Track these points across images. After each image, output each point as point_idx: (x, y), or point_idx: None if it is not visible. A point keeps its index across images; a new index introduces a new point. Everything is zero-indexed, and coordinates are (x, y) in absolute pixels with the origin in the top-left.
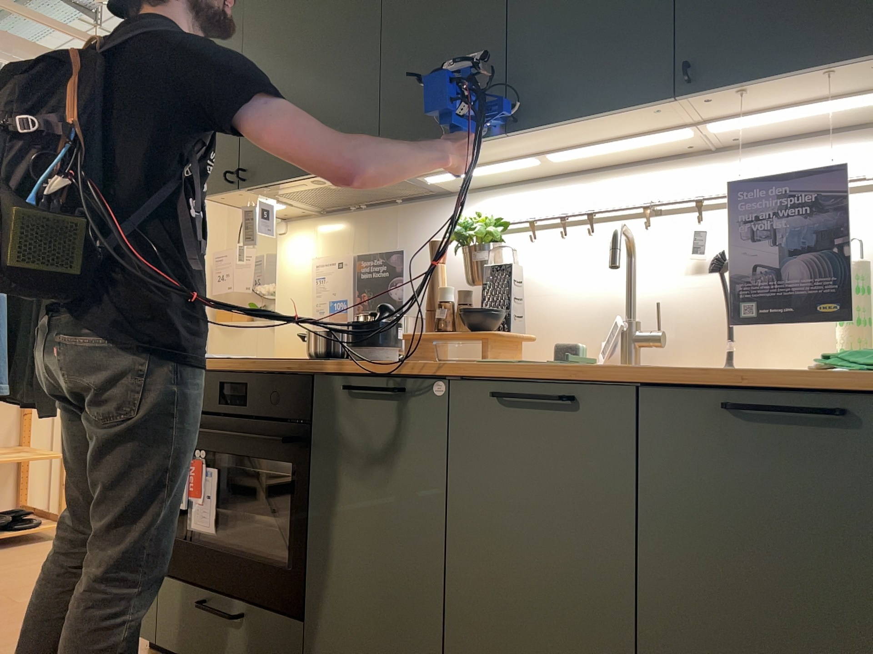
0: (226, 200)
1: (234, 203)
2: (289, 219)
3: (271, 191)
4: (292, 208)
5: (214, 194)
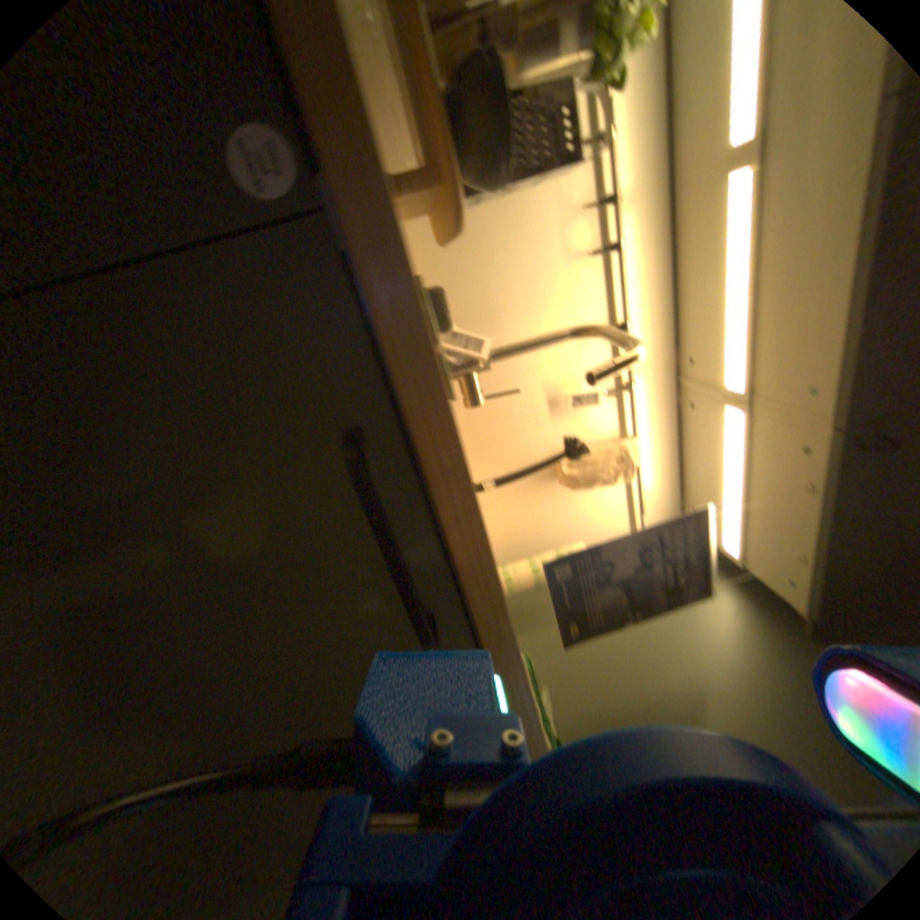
0: None
1: None
2: None
3: None
4: None
5: None
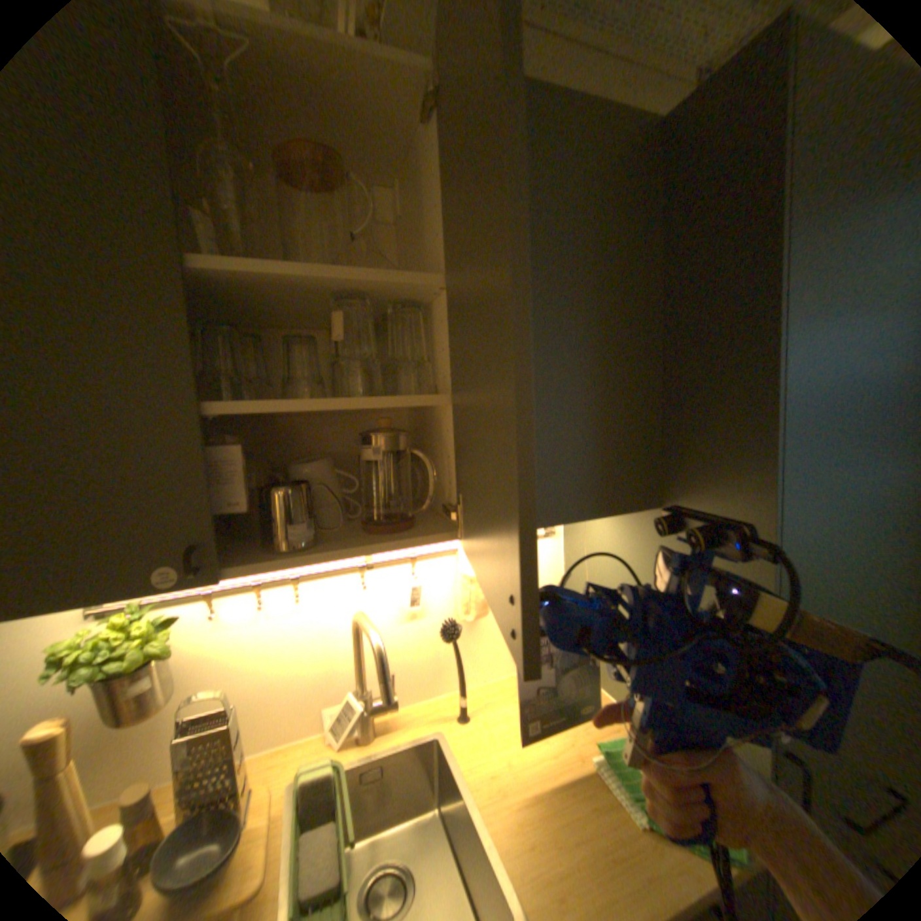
0: None
1: None
2: None
3: None
4: None
5: None
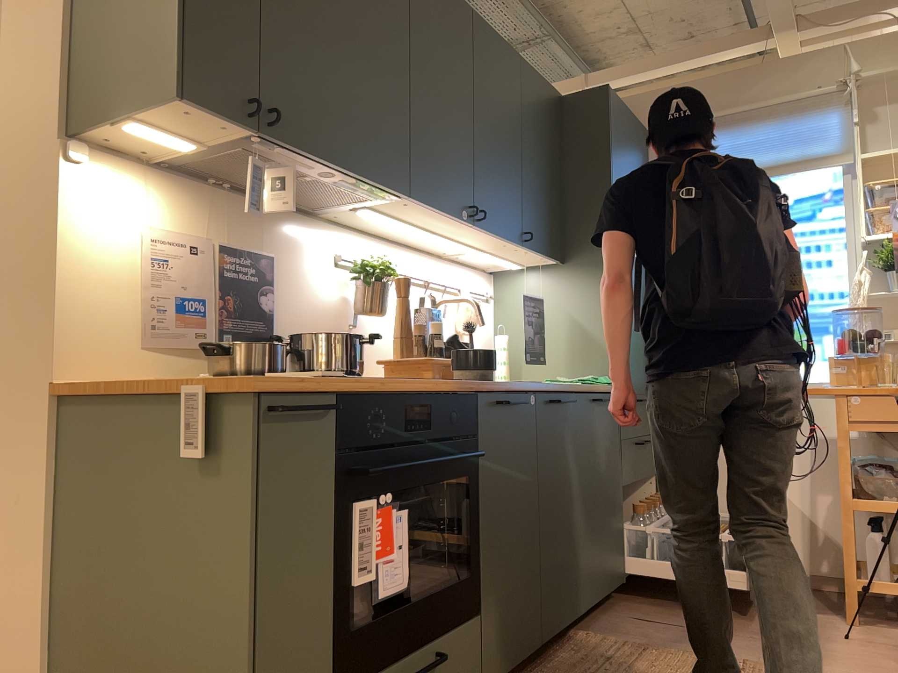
0: (180, 114)
1: (168, 117)
2: (86, 142)
3: (272, 150)
4: (171, 150)
5: (202, 106)
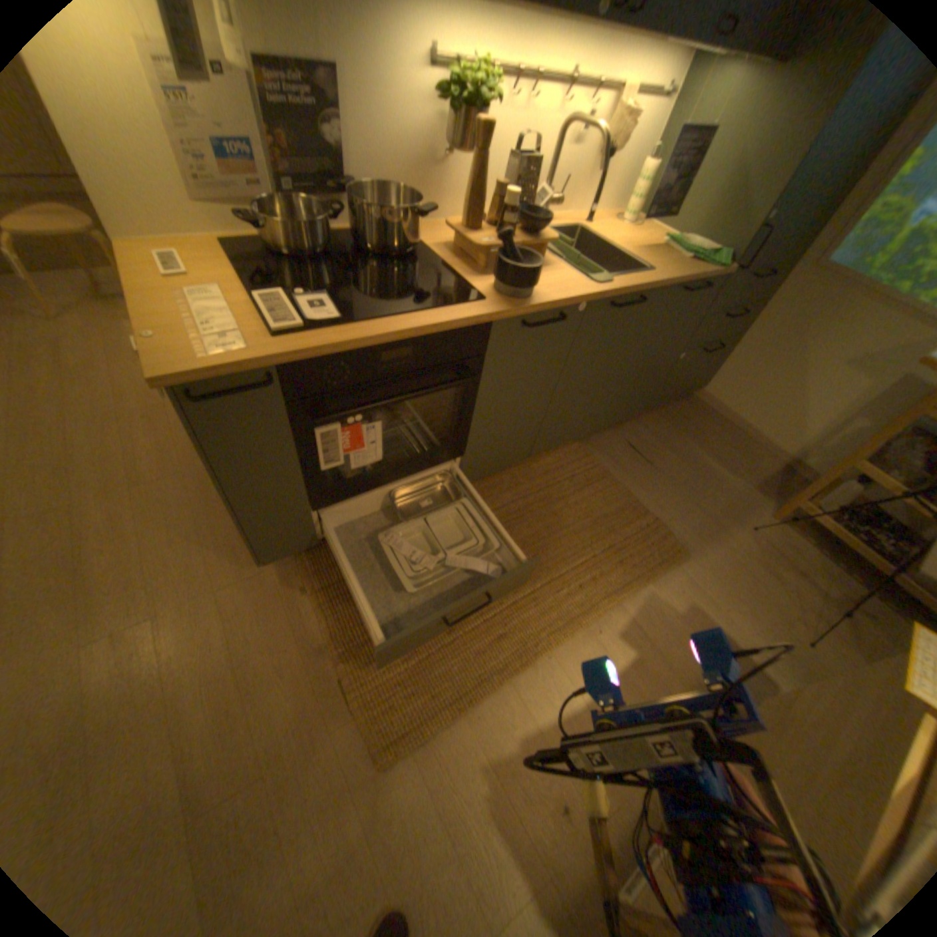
0: None
1: None
2: None
3: None
4: None
5: None
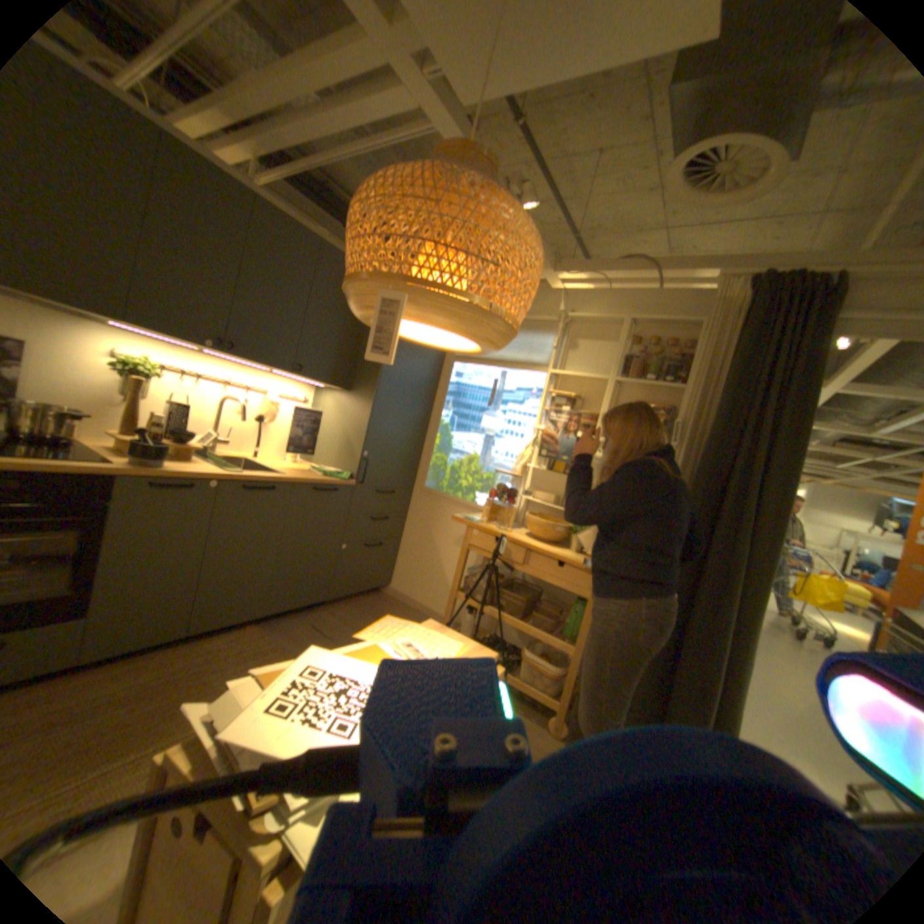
0: None
1: None
2: None
3: None
4: None
5: None
